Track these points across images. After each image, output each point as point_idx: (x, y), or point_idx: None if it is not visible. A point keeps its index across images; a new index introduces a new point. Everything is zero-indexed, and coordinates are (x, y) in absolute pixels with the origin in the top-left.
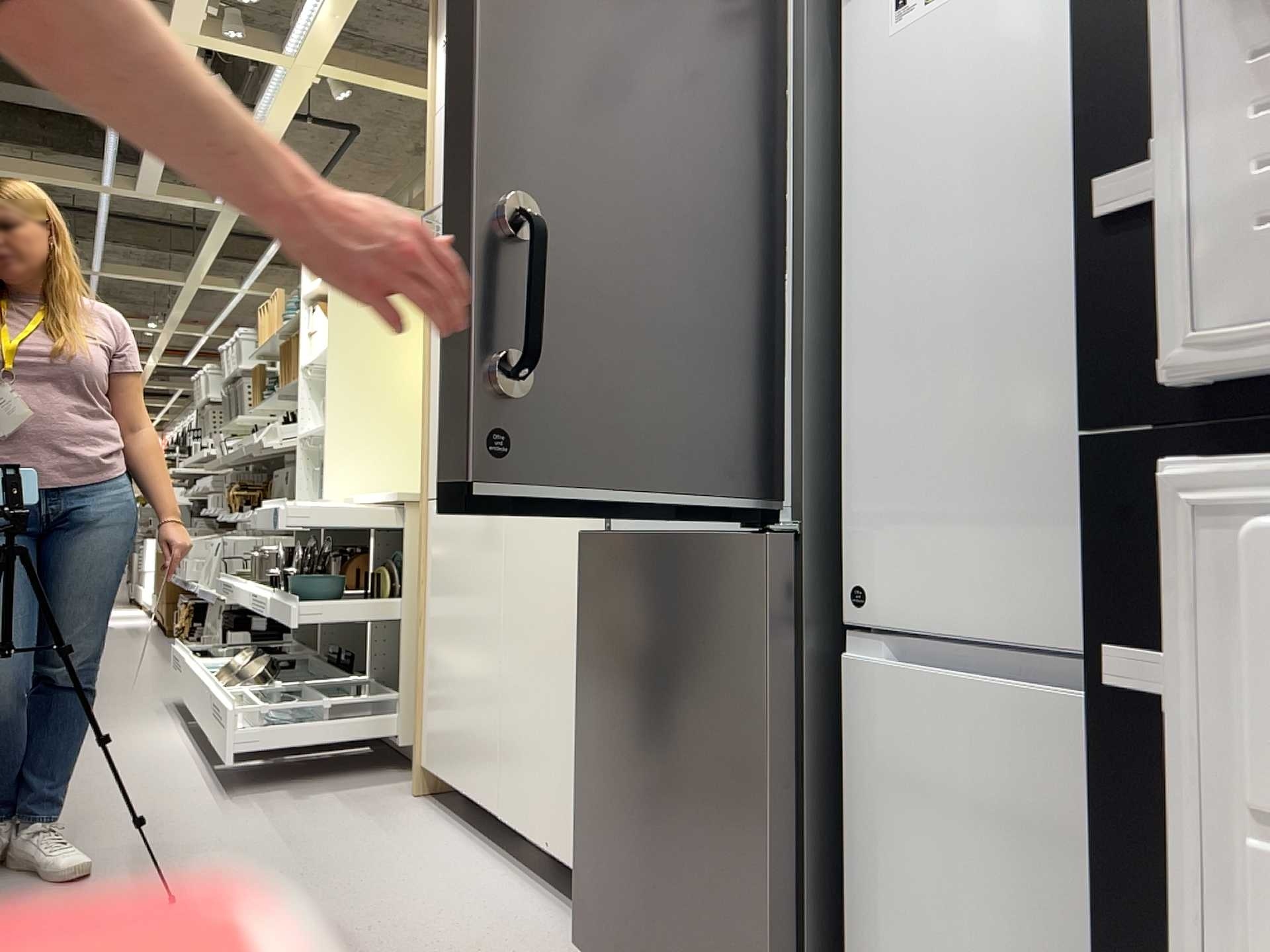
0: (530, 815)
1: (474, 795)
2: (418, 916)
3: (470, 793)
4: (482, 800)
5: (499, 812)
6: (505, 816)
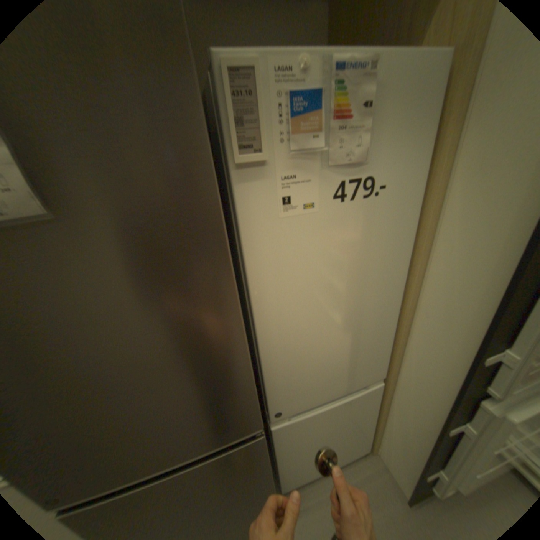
0: None
1: None
2: None
3: None
4: None
5: None
6: None
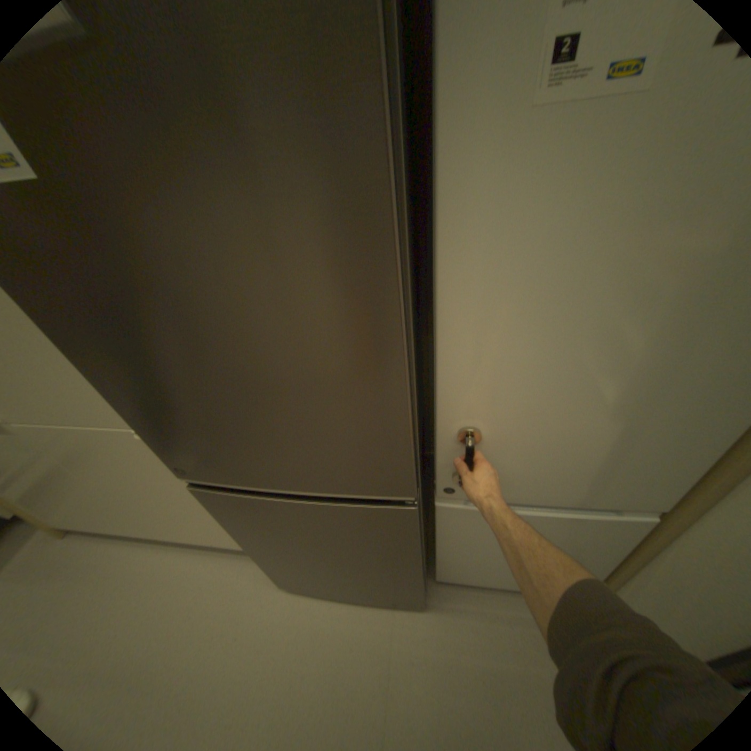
0: (184, 538)
1: (122, 534)
2: (174, 628)
3: (117, 534)
4: (132, 536)
5: (153, 538)
6: (161, 539)
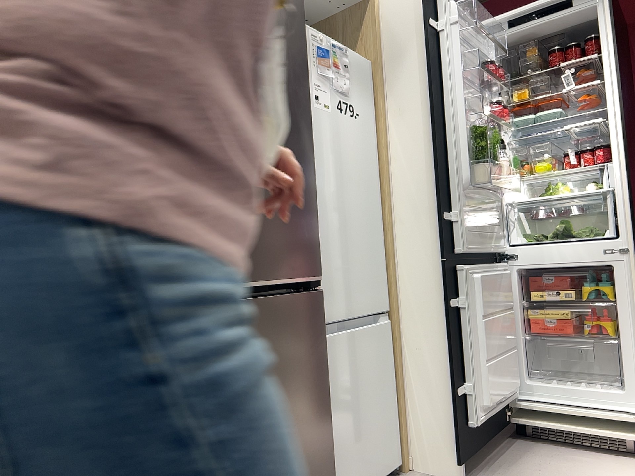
0: None
1: None
2: None
3: None
4: None
5: None
6: None
